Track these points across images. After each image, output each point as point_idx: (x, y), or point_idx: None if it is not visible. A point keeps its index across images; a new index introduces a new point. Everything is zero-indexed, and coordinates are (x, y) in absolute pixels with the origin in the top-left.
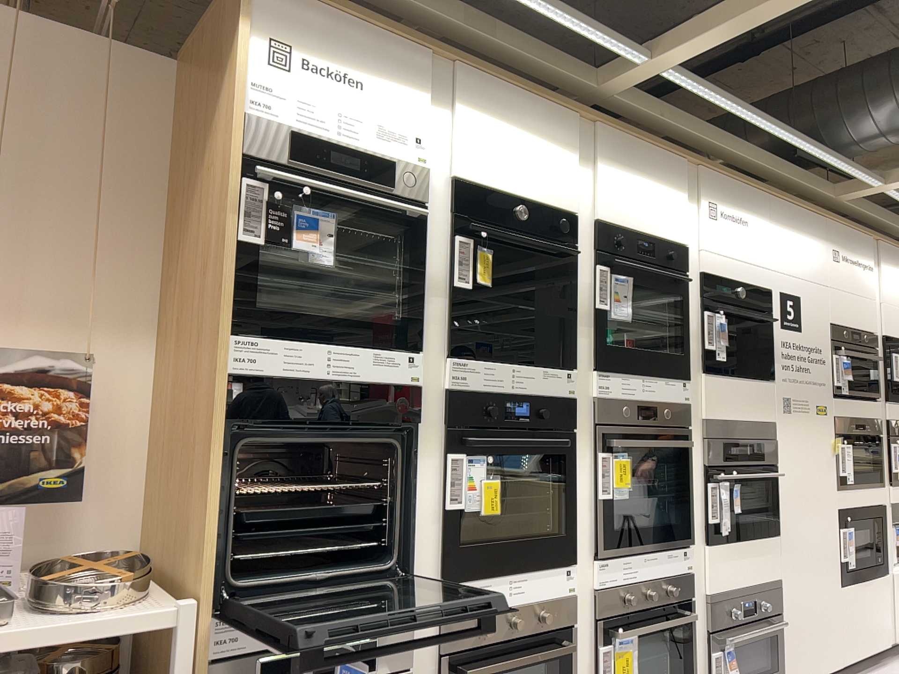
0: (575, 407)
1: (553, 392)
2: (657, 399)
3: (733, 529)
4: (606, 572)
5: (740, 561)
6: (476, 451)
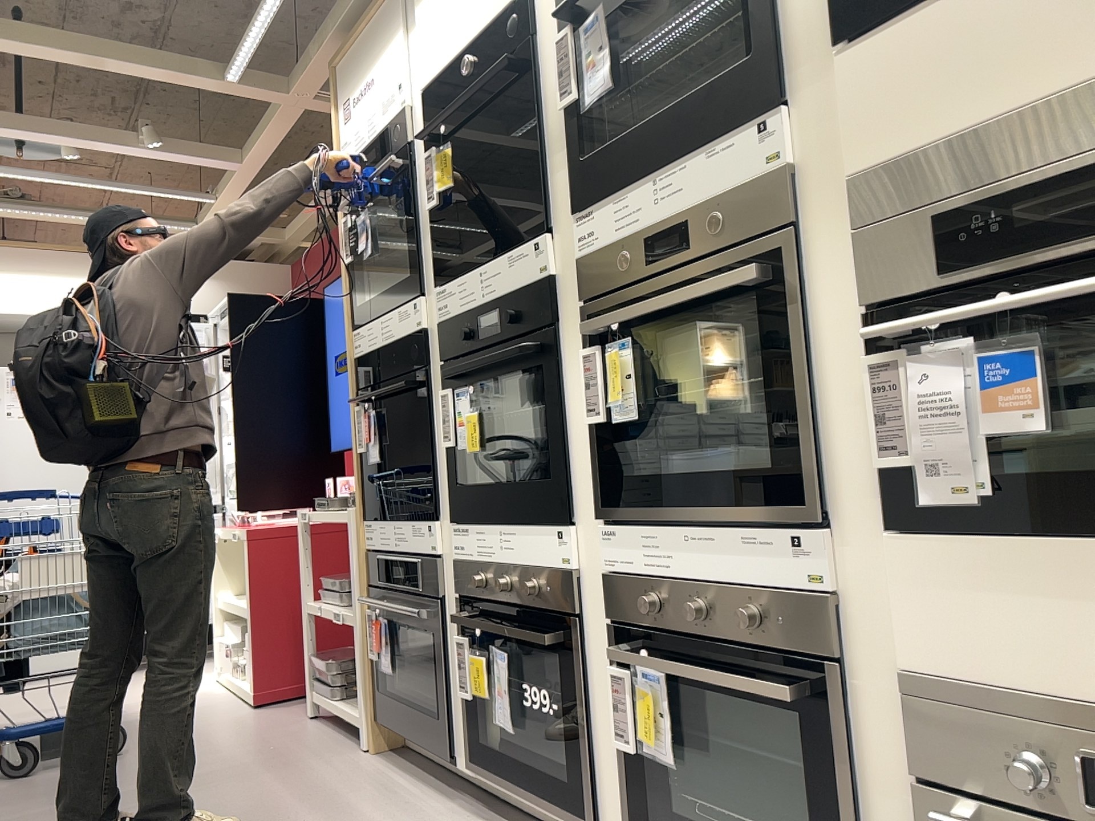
0: (545, 289)
1: (520, 279)
2: (688, 202)
3: (1023, 493)
4: (614, 547)
5: (1079, 613)
6: (458, 381)
